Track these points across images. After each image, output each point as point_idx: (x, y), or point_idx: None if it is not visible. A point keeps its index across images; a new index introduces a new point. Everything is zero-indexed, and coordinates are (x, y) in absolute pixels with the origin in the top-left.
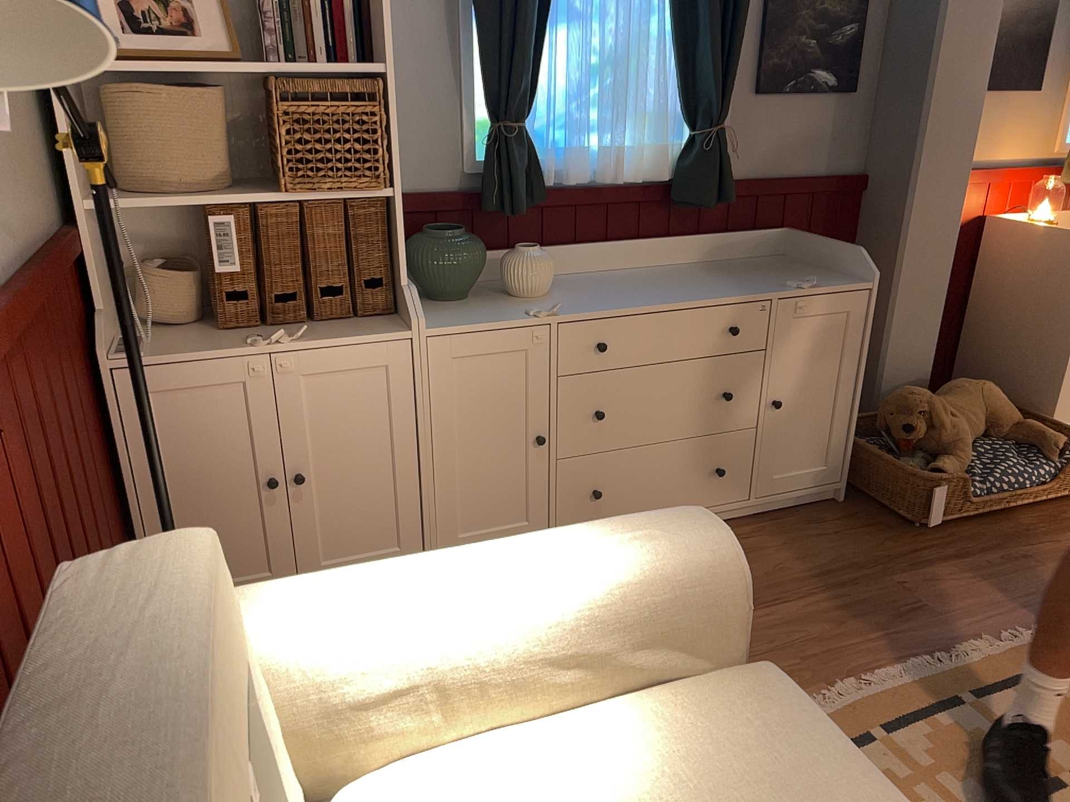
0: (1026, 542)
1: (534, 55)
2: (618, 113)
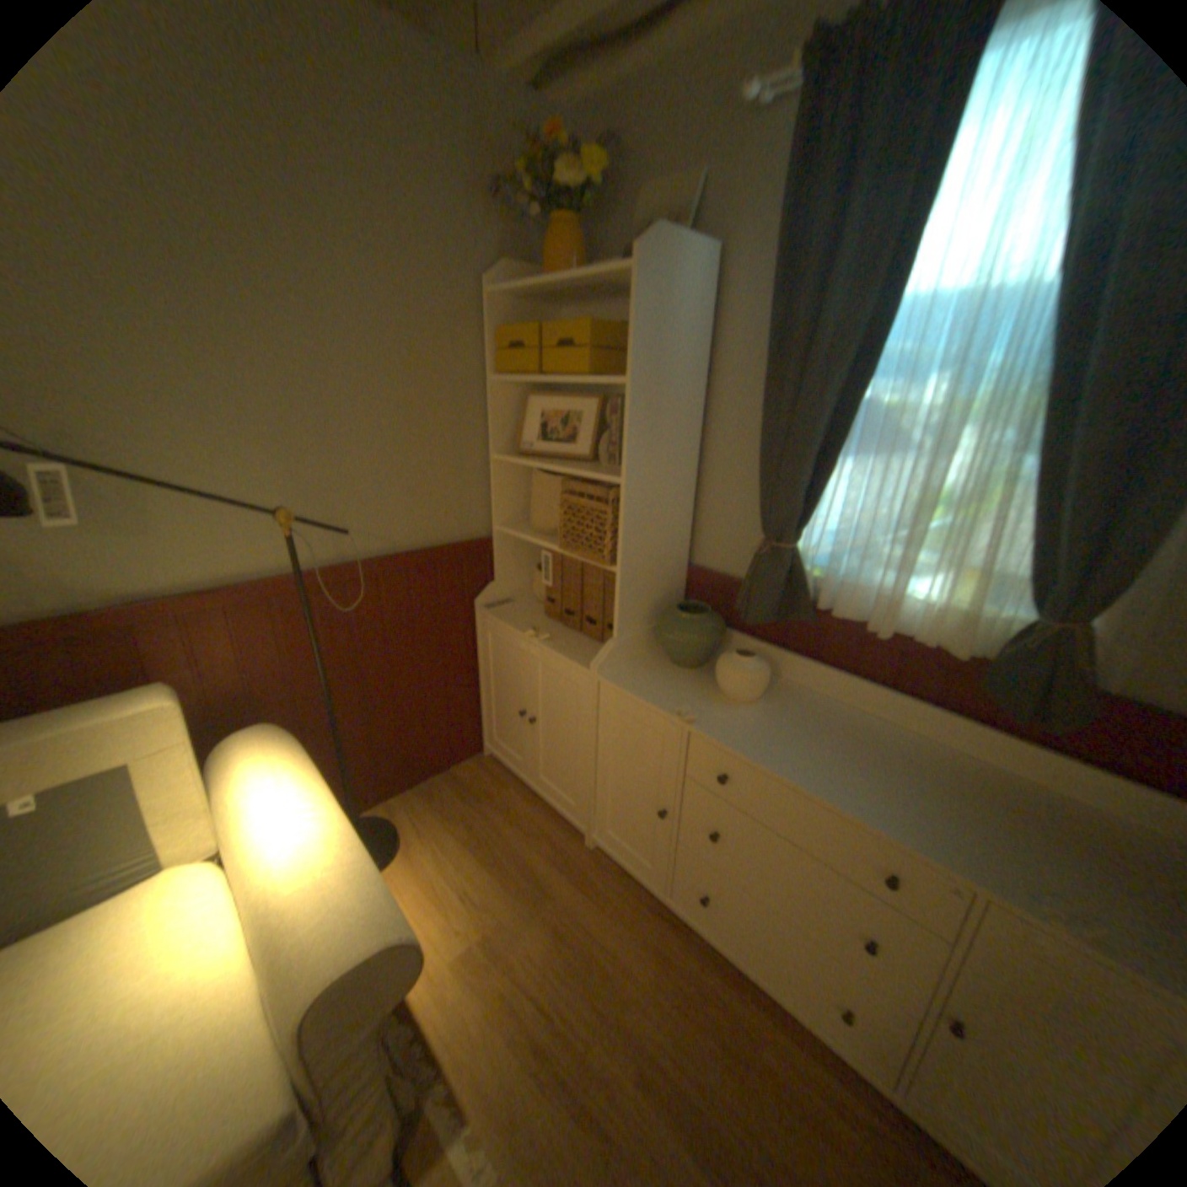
0: None
1: (816, 482)
2: (906, 561)
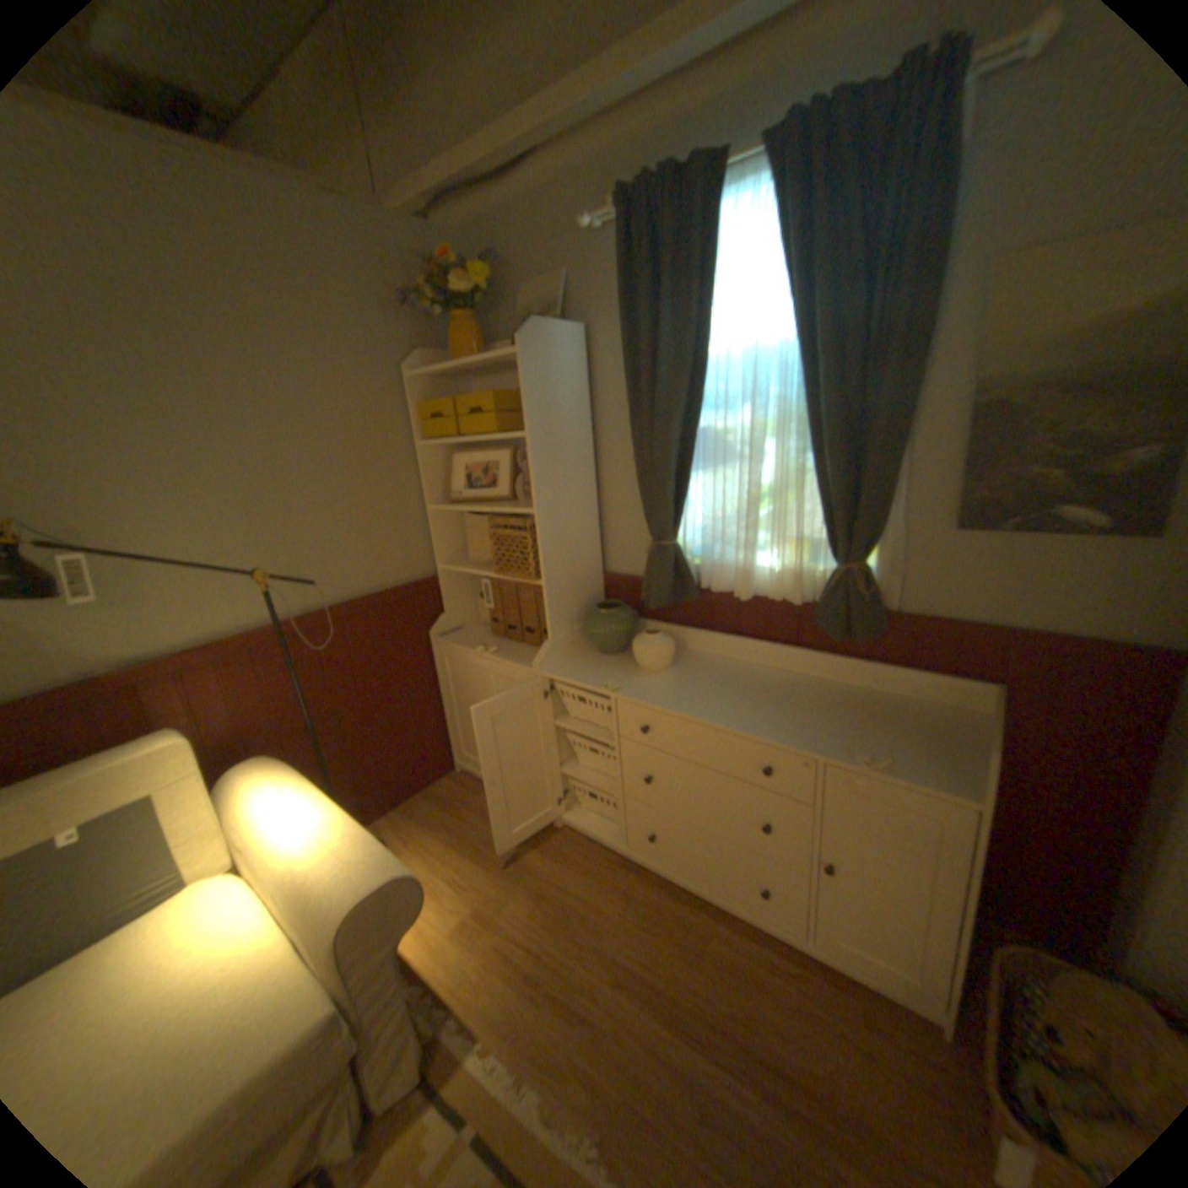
0: None
1: (679, 492)
2: (748, 540)
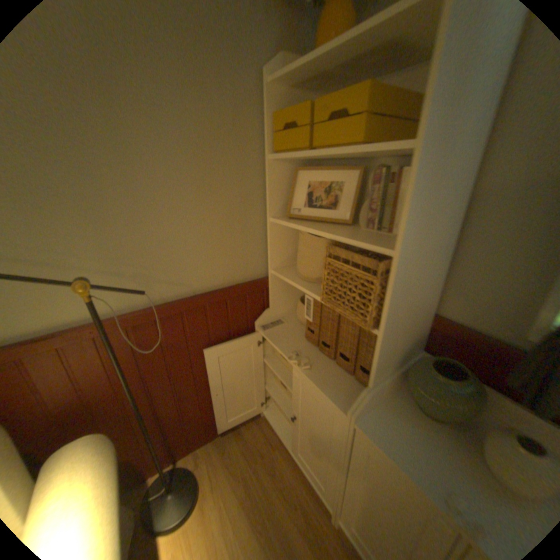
0: None
1: None
2: None
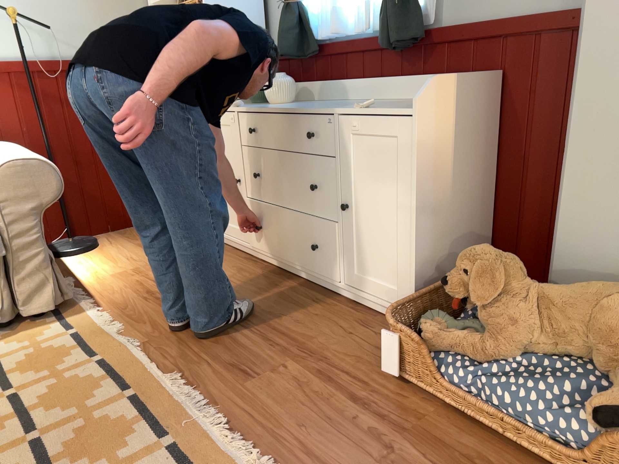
0: (433, 453)
1: None
2: None
